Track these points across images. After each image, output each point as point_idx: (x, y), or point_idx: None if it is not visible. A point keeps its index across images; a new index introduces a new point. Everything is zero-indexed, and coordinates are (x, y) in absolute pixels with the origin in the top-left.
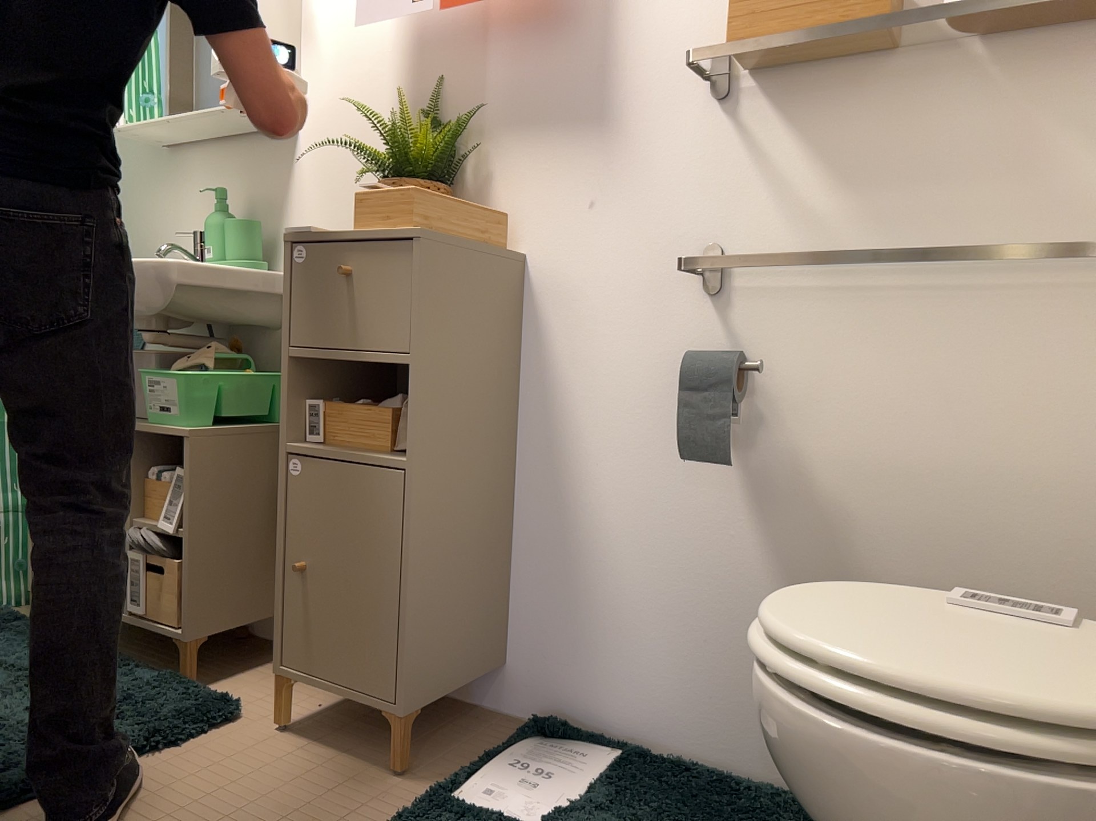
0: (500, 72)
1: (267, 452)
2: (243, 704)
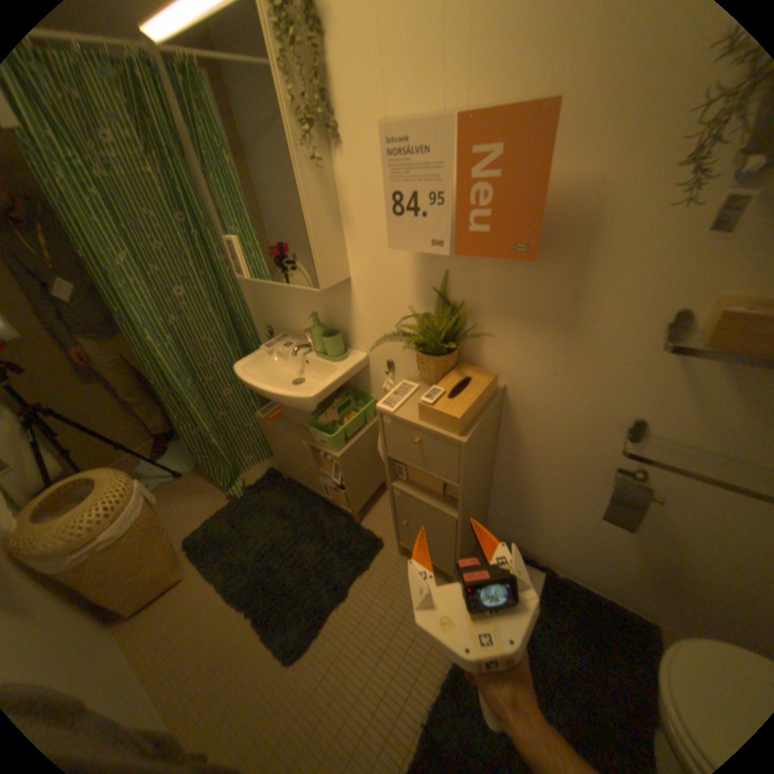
0: (493, 277)
1: (369, 440)
2: (382, 535)
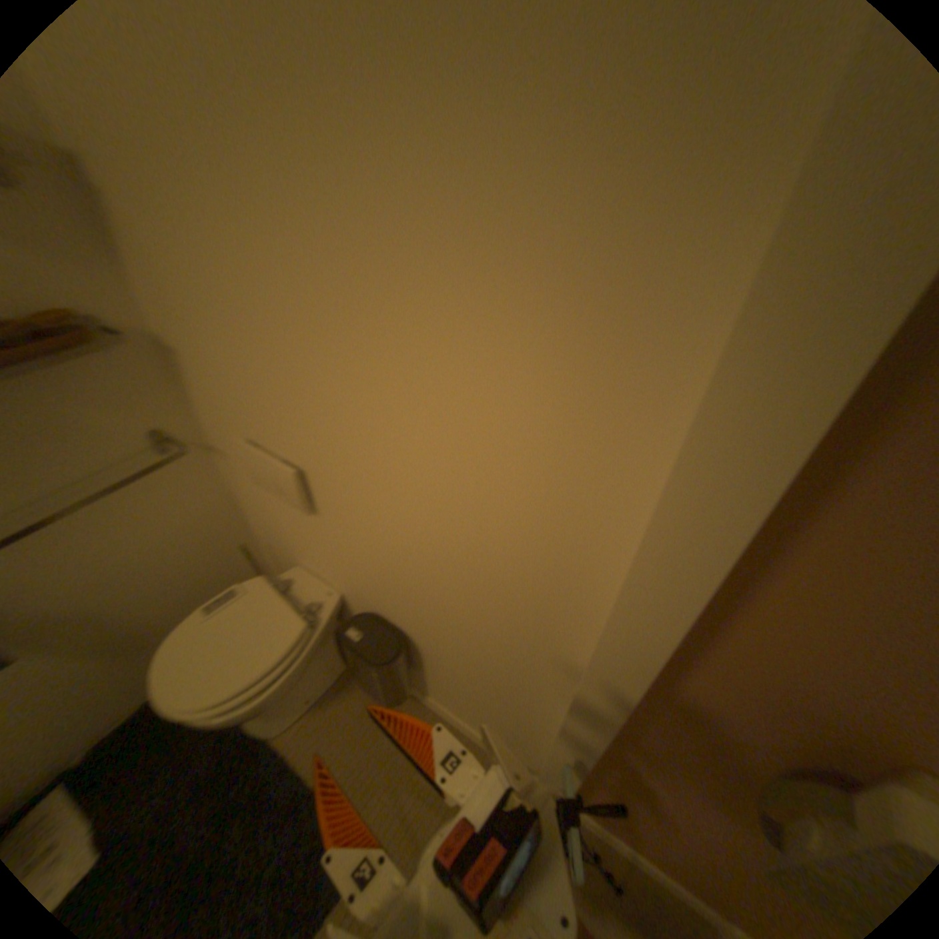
0: None
1: None
2: None
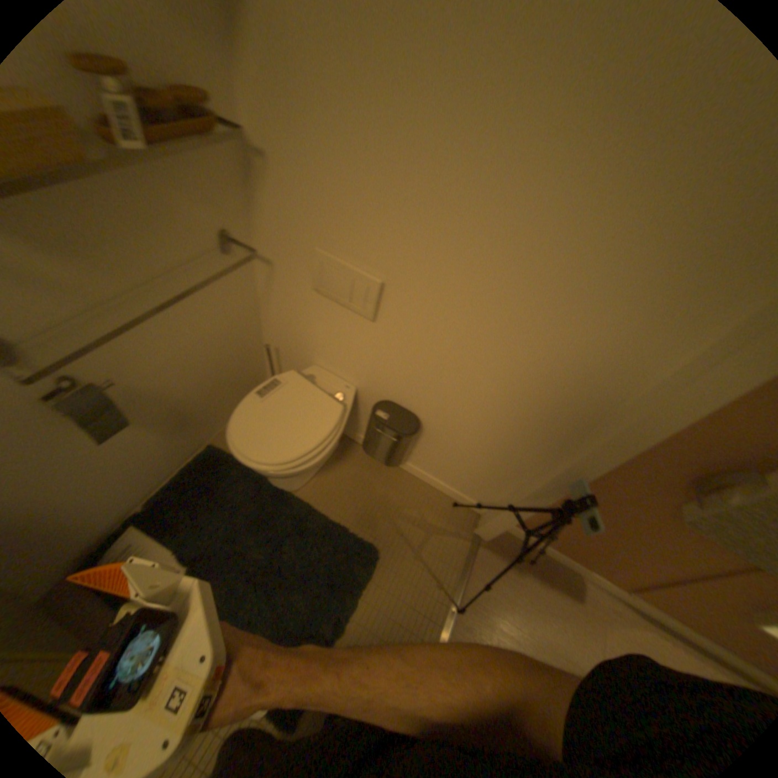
0: None
1: None
2: None
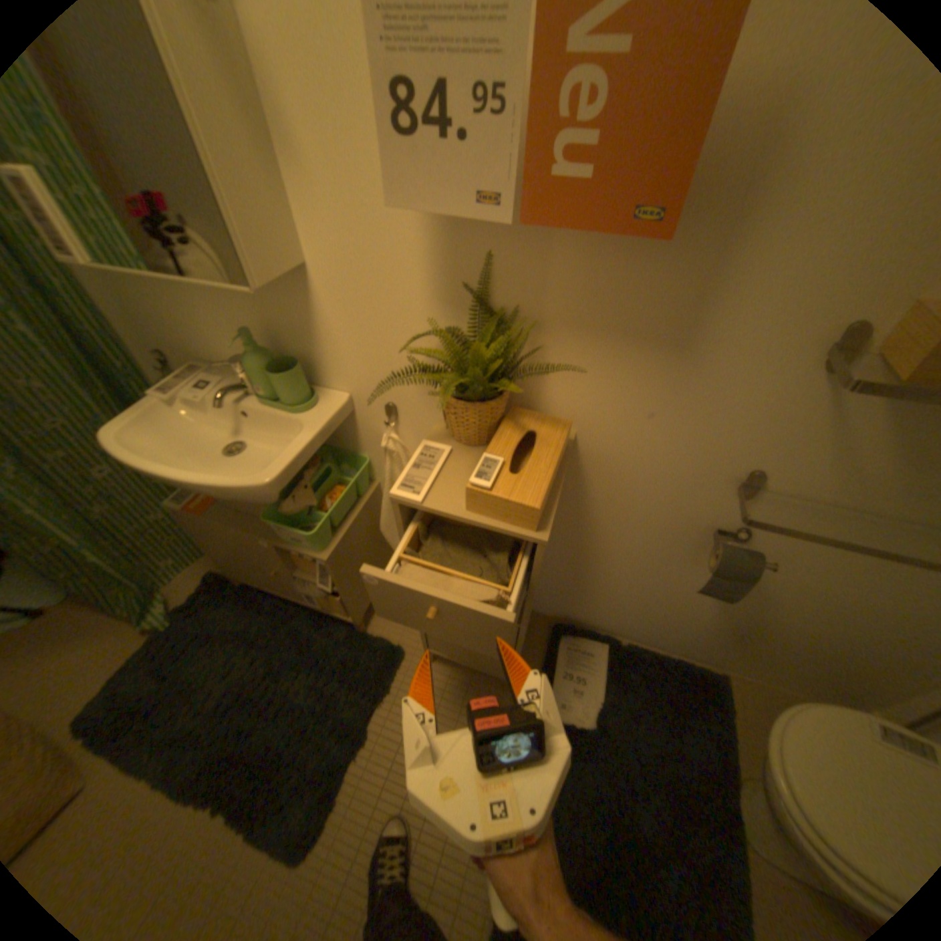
0: (570, 265)
1: (366, 521)
2: (400, 639)
